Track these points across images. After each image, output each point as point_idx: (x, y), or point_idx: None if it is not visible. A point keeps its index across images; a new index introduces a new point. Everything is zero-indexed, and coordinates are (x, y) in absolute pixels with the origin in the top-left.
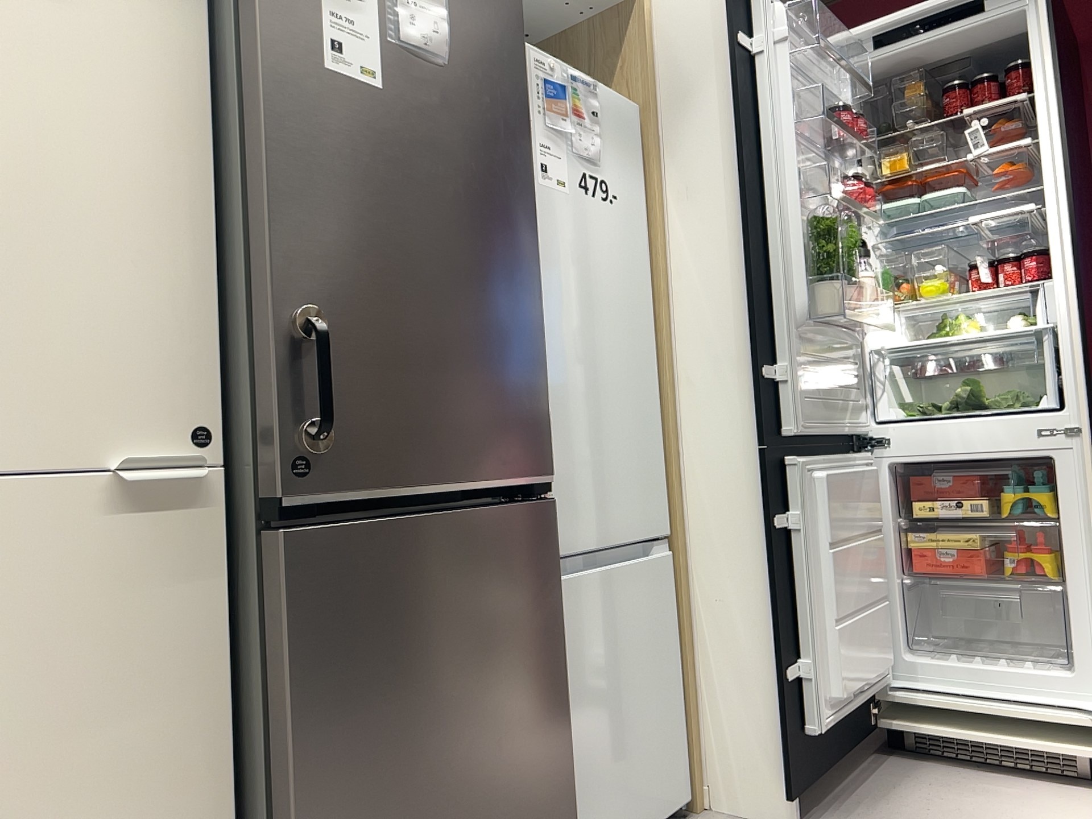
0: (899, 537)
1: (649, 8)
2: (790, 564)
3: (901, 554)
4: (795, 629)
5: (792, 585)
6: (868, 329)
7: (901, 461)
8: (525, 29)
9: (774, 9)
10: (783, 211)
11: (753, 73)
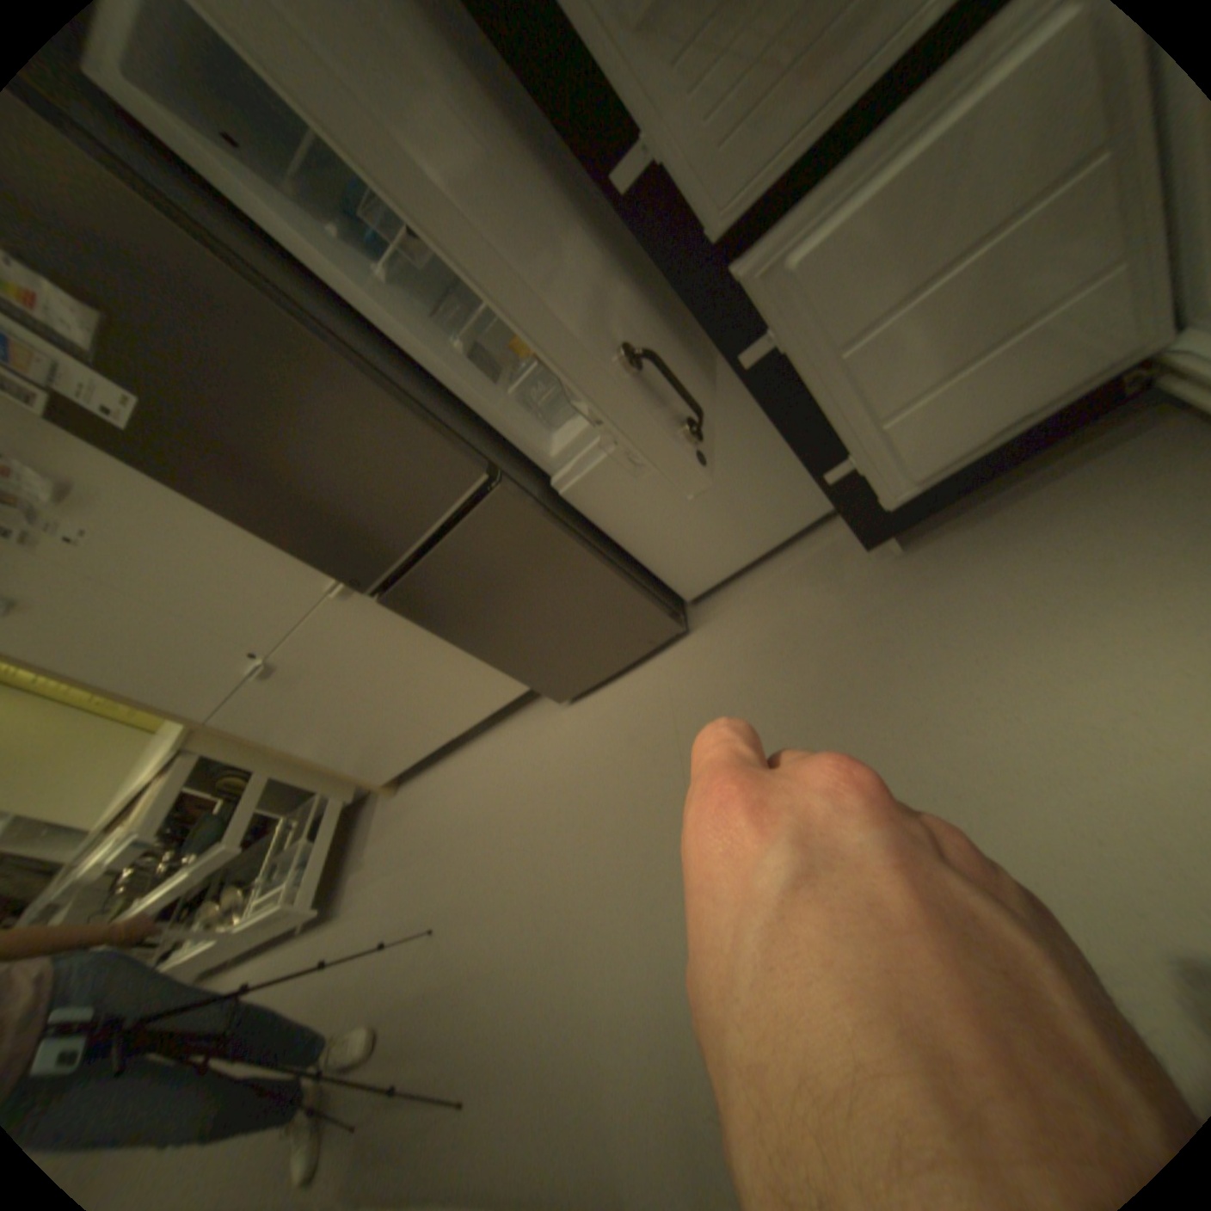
0: None
1: None
2: (793, 378)
3: None
4: (828, 431)
5: (805, 397)
6: None
7: None
8: None
9: None
10: None
11: None
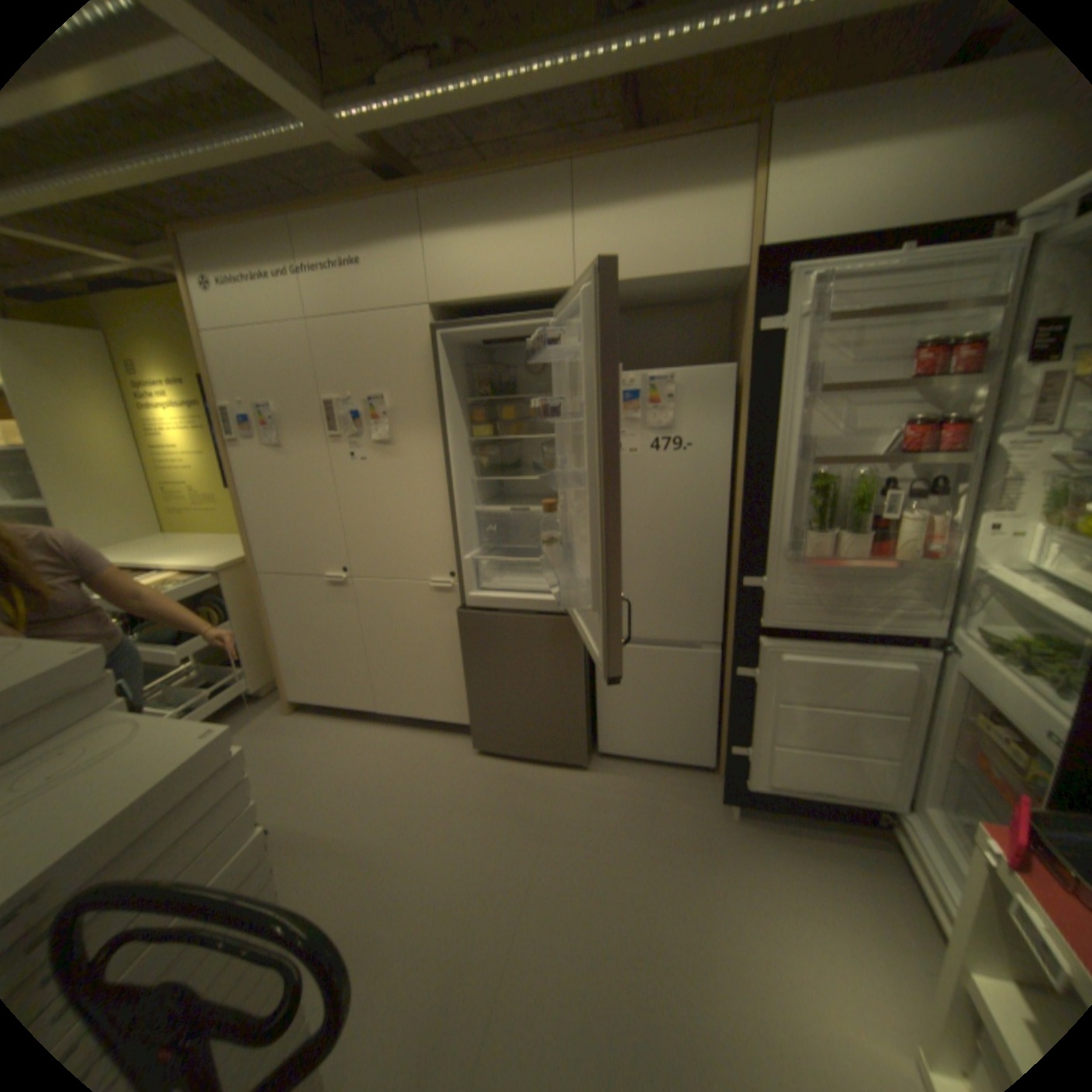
0: (961, 731)
1: (756, 277)
2: (751, 698)
3: (958, 744)
4: (748, 732)
5: (750, 709)
6: (984, 549)
7: (964, 676)
8: (716, 289)
9: (811, 280)
10: (783, 469)
11: (781, 350)
